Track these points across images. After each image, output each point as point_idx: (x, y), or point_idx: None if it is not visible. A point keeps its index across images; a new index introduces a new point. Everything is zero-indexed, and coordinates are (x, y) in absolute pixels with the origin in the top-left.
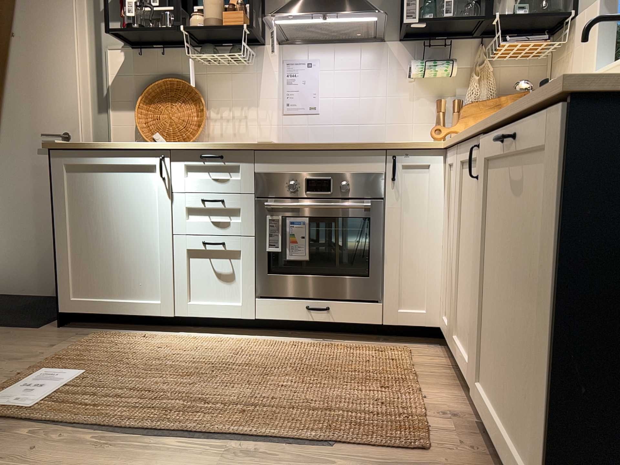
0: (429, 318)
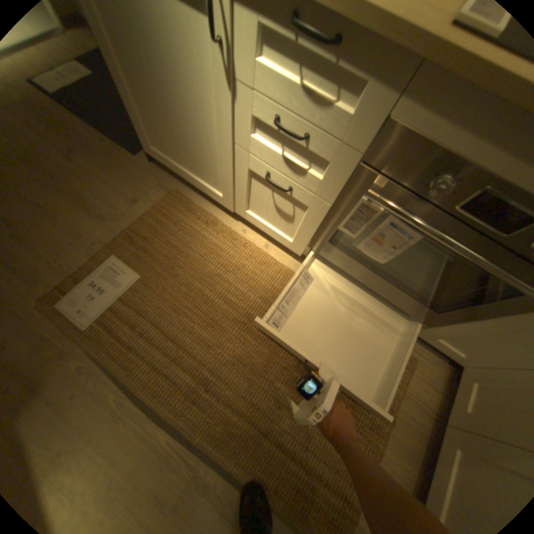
0: (463, 359)
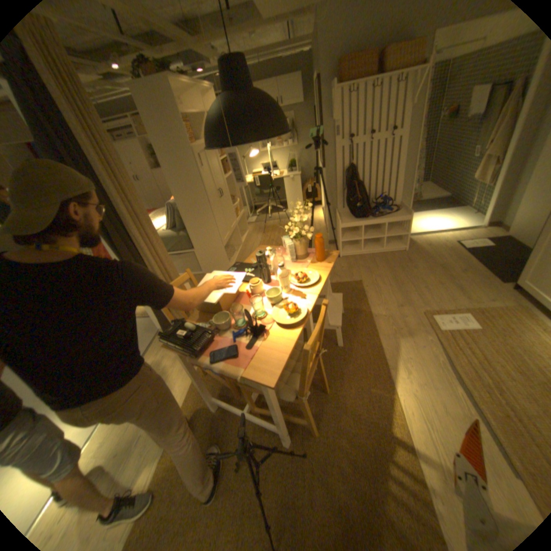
0: None
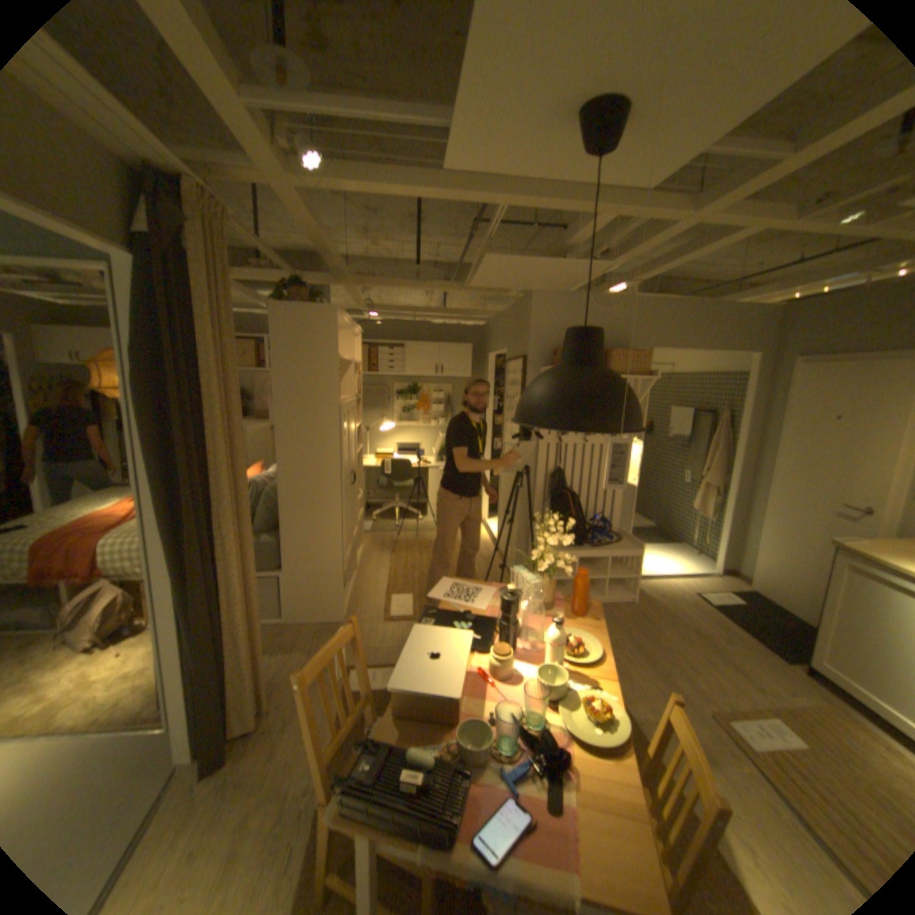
0: None
